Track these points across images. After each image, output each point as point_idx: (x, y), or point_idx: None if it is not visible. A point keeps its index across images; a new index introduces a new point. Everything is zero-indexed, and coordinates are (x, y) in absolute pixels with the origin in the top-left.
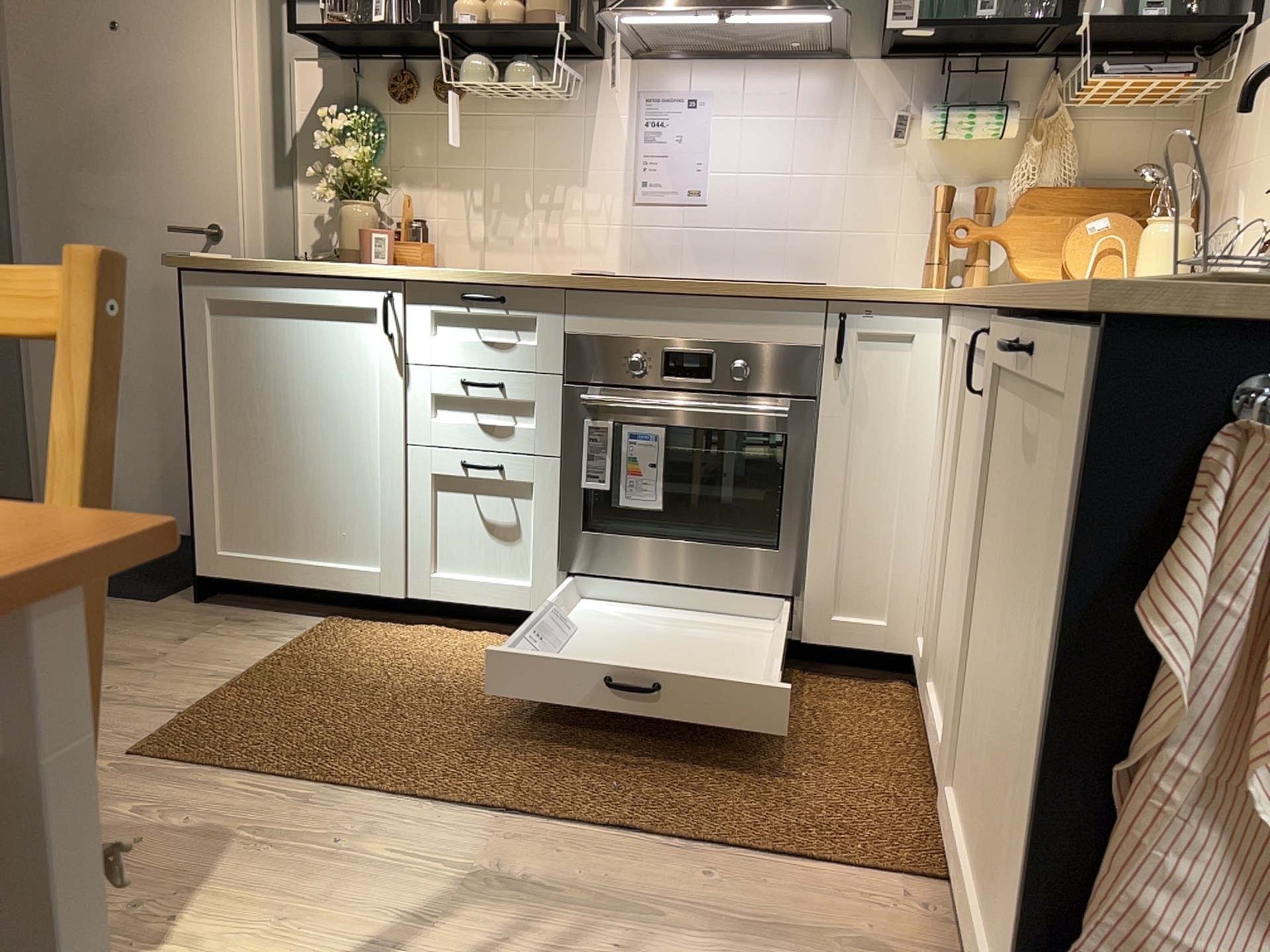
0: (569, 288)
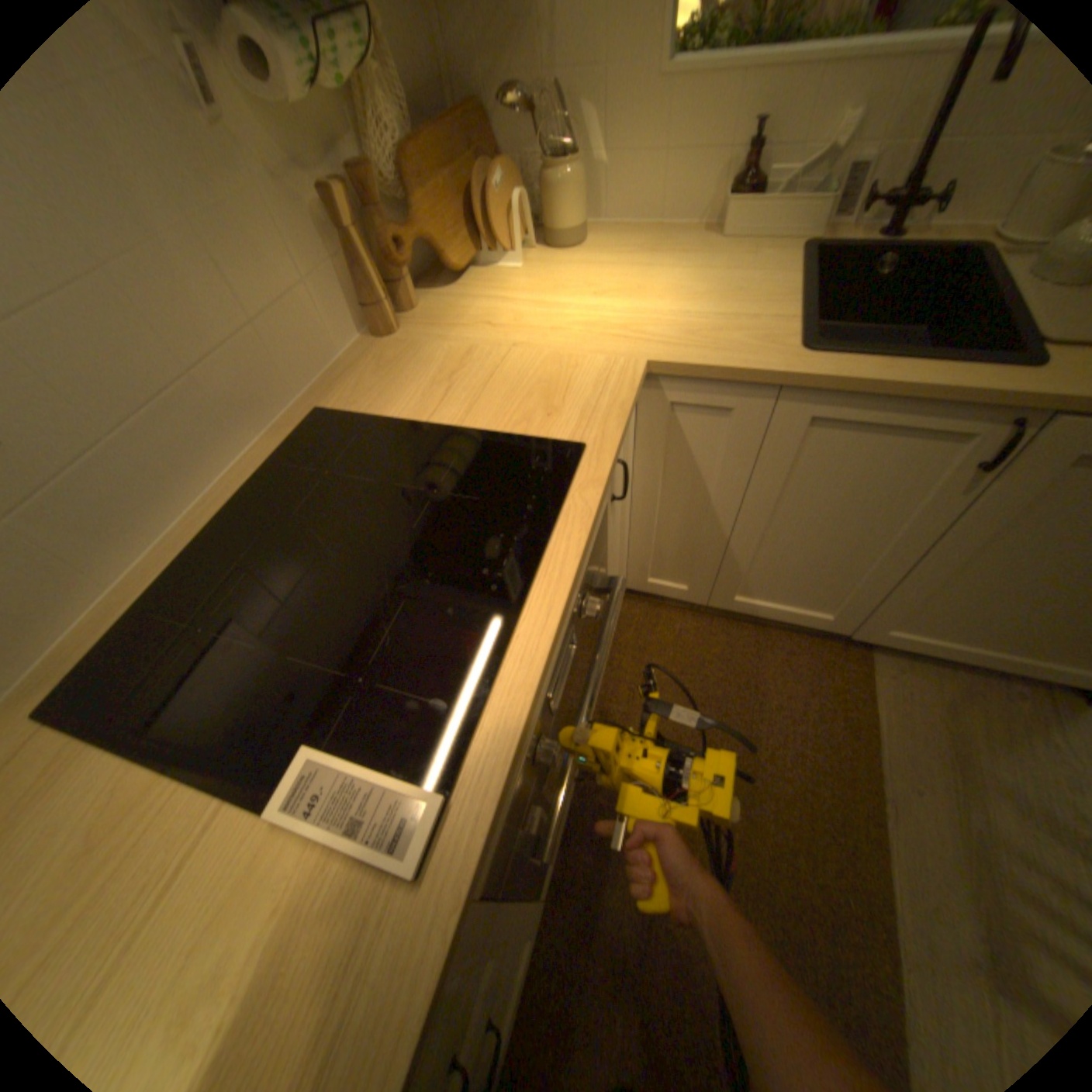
0: (461, 889)
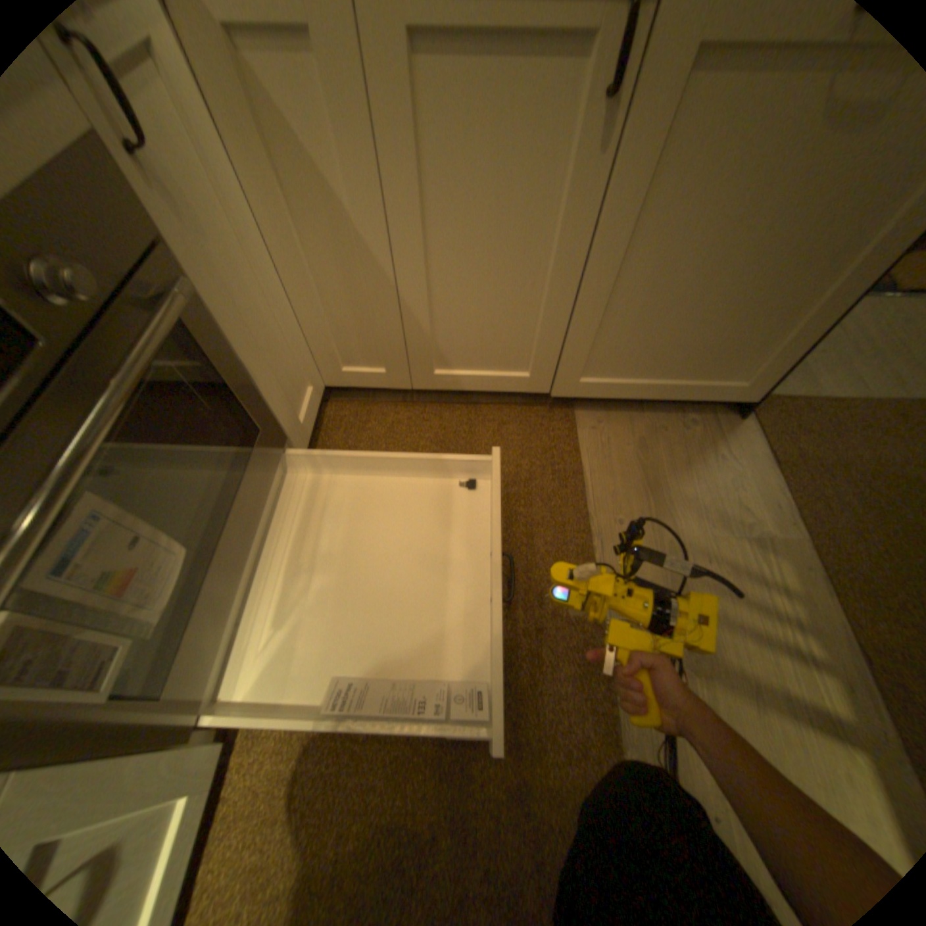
0: None
